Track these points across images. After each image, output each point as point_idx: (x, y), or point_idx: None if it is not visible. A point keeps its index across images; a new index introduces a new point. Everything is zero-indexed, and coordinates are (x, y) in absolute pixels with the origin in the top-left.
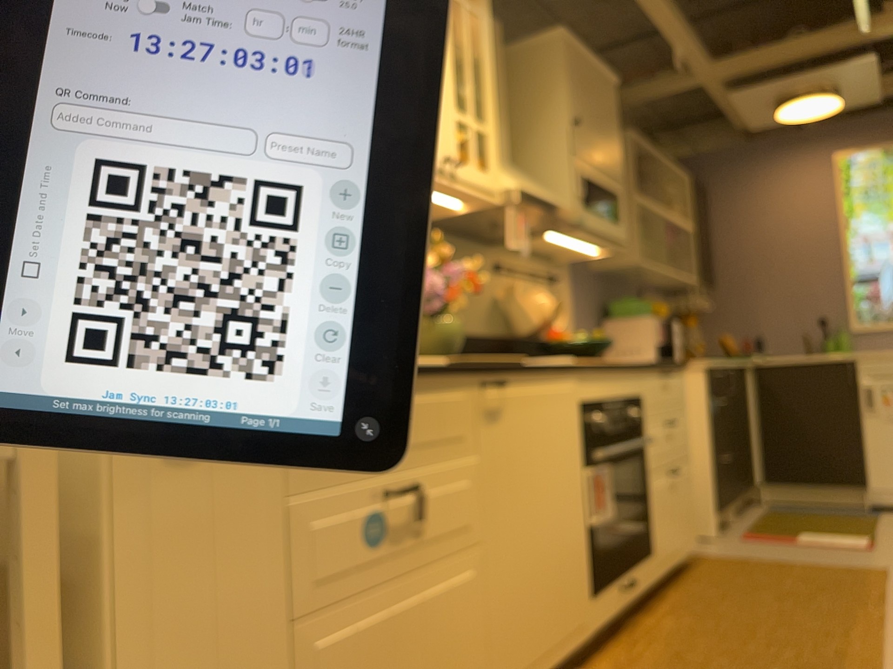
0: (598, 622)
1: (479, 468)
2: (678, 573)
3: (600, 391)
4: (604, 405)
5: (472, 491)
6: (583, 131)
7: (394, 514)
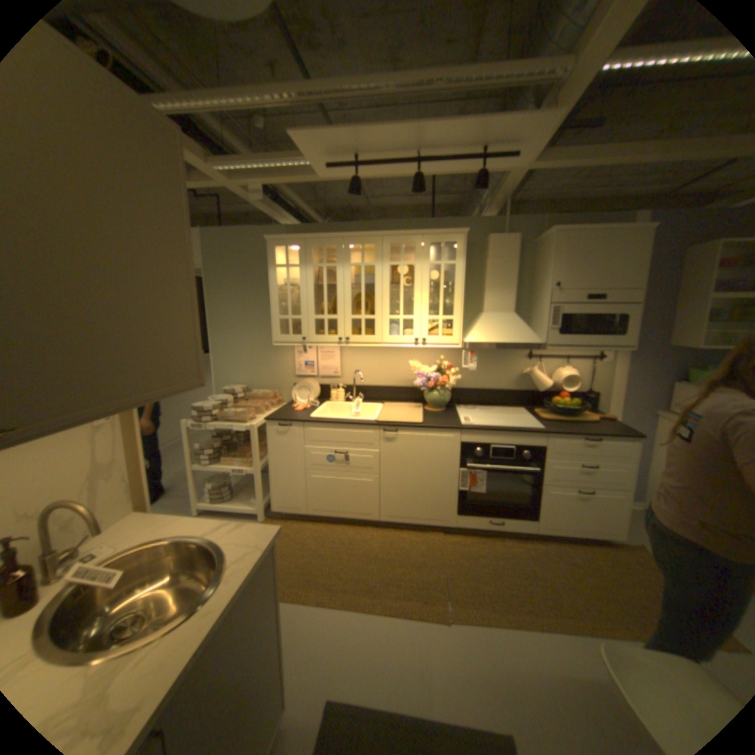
0: (462, 525)
1: (380, 454)
2: (595, 545)
3: (486, 440)
4: (491, 446)
5: (376, 459)
6: (573, 286)
7: (340, 457)
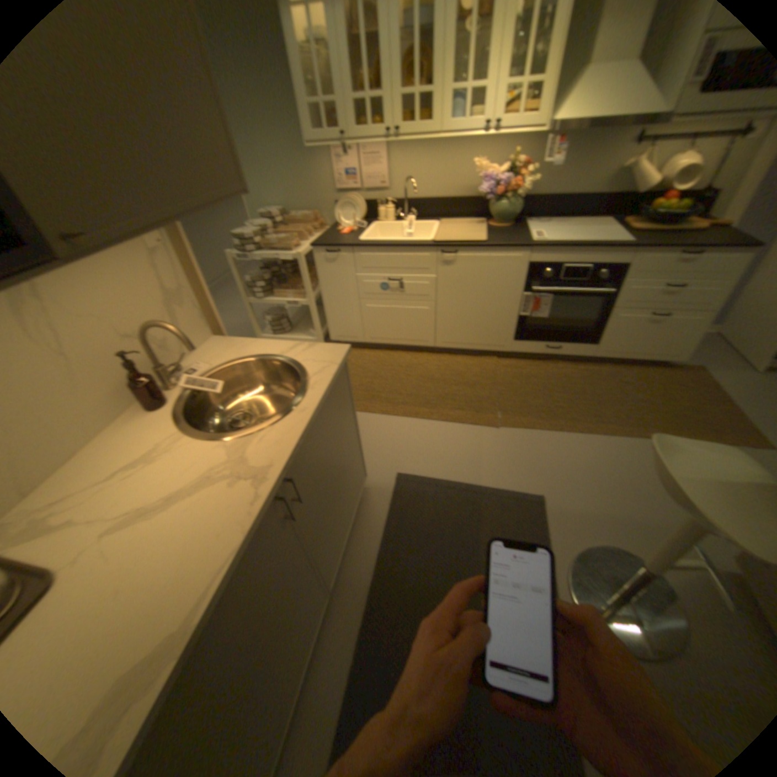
0: (516, 349)
1: (435, 279)
2: (651, 365)
3: (558, 258)
4: (562, 266)
5: (430, 286)
6: None
7: (392, 285)
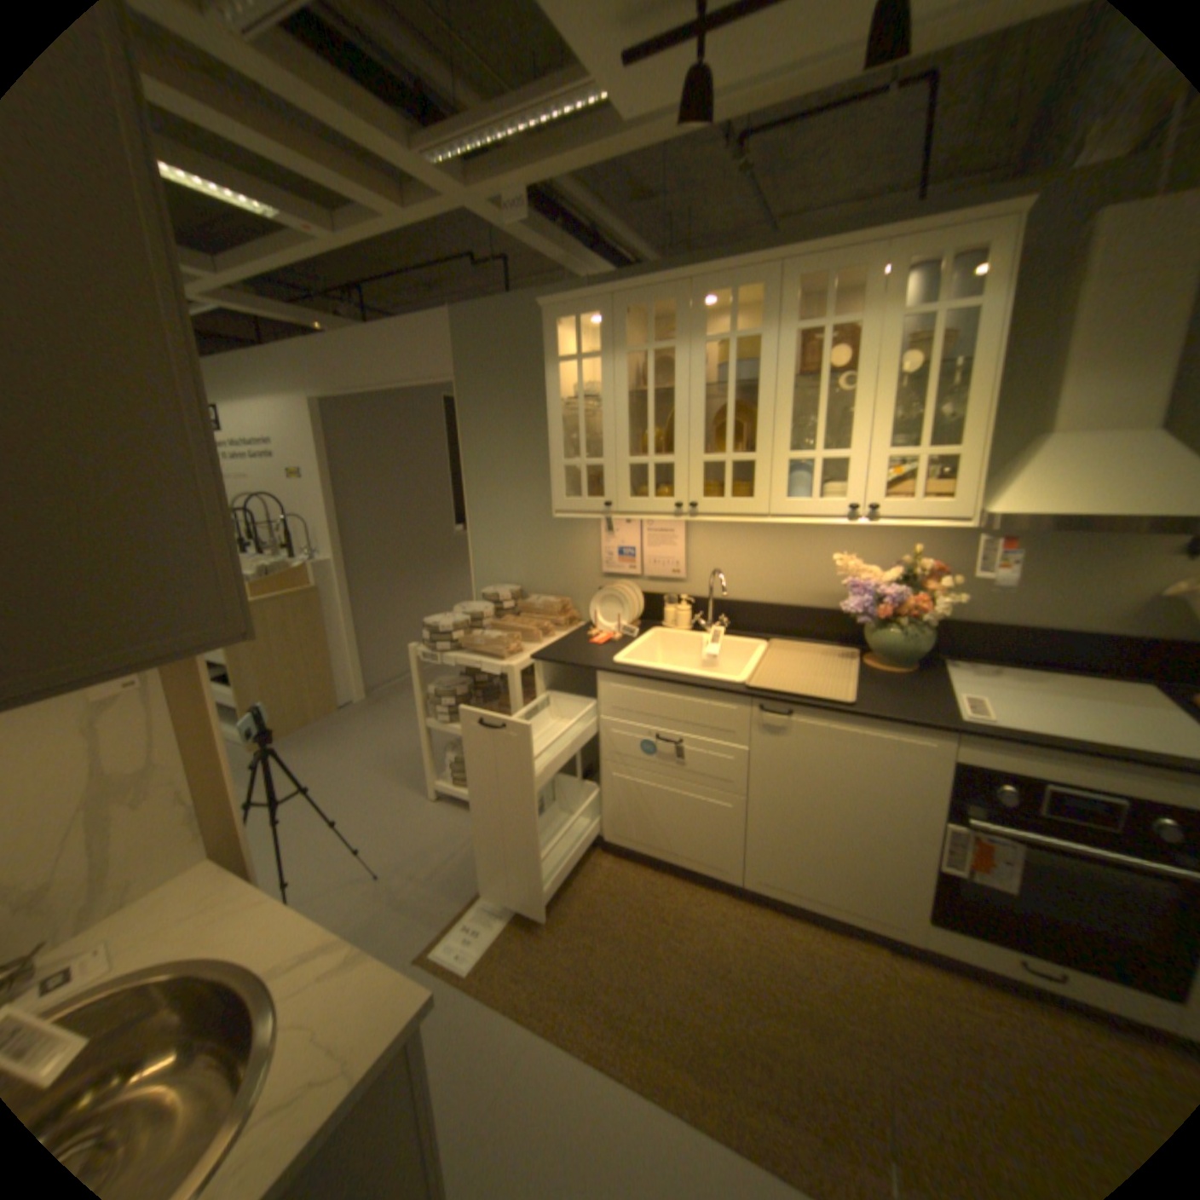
0: (940, 949)
1: (749, 756)
2: None
3: (1034, 770)
4: (1046, 788)
5: (739, 766)
6: None
7: (665, 748)
